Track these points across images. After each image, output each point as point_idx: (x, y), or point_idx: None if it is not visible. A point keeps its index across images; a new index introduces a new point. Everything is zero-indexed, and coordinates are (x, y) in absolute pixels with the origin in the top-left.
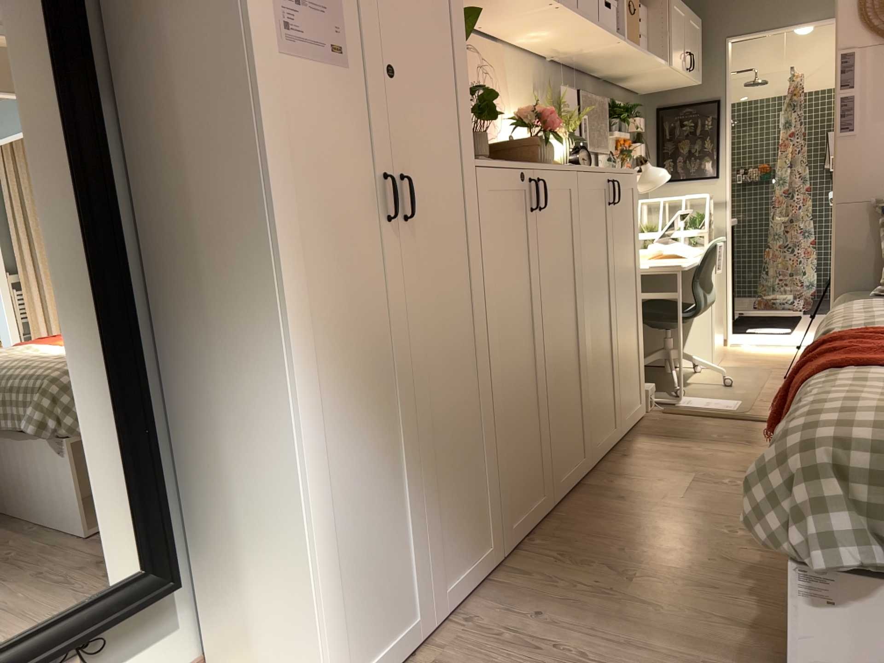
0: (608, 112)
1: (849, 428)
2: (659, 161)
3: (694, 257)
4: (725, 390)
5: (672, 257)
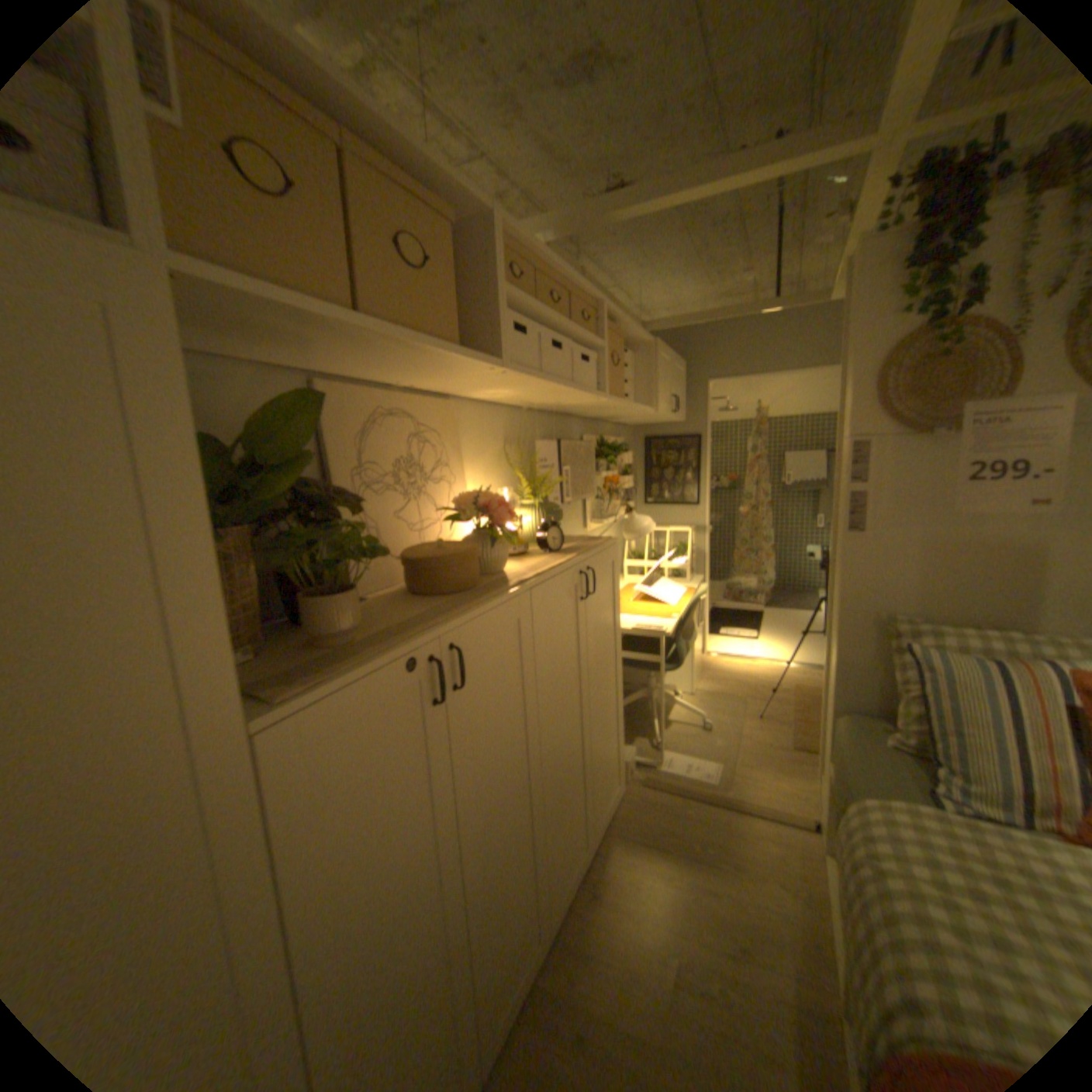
0: (597, 449)
1: None
2: (646, 484)
3: (676, 603)
4: (704, 738)
5: (655, 599)
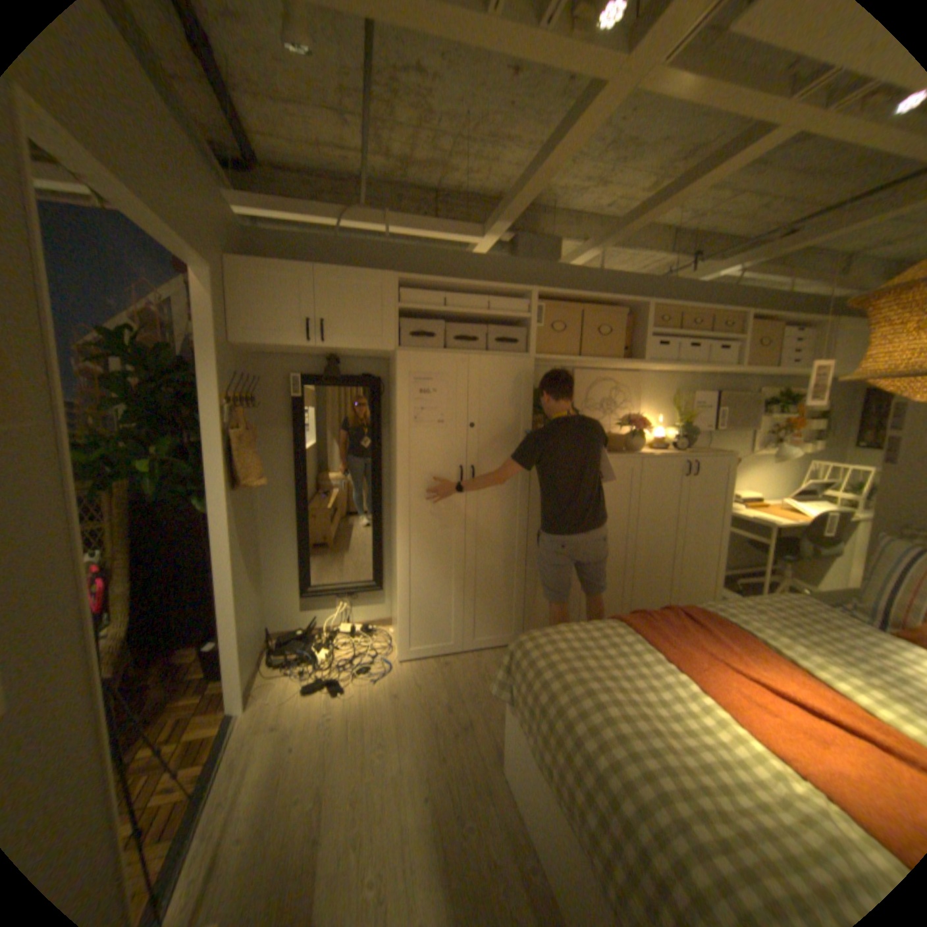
0: (778, 398)
1: (537, 639)
2: (861, 431)
3: (816, 518)
4: None
5: (801, 513)
